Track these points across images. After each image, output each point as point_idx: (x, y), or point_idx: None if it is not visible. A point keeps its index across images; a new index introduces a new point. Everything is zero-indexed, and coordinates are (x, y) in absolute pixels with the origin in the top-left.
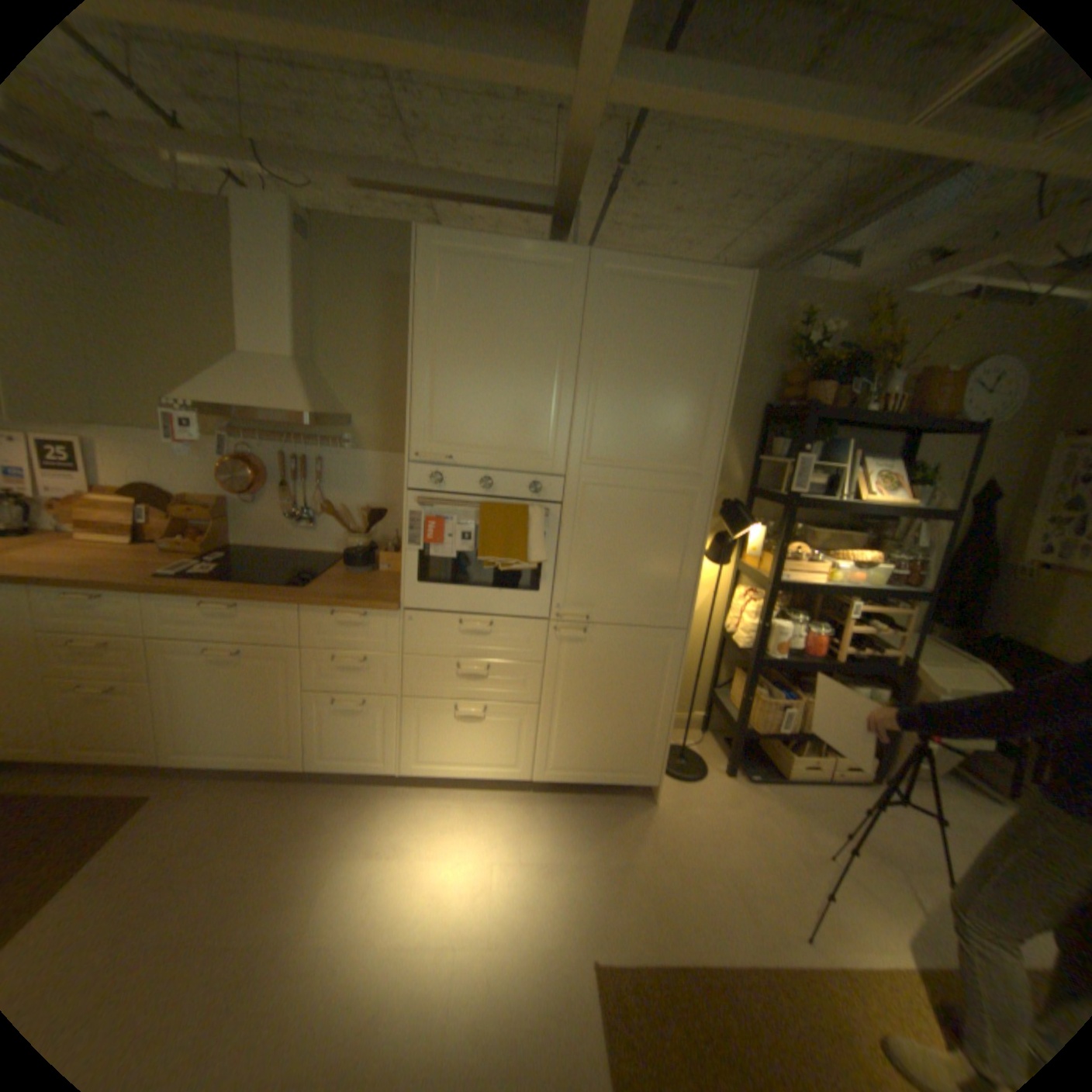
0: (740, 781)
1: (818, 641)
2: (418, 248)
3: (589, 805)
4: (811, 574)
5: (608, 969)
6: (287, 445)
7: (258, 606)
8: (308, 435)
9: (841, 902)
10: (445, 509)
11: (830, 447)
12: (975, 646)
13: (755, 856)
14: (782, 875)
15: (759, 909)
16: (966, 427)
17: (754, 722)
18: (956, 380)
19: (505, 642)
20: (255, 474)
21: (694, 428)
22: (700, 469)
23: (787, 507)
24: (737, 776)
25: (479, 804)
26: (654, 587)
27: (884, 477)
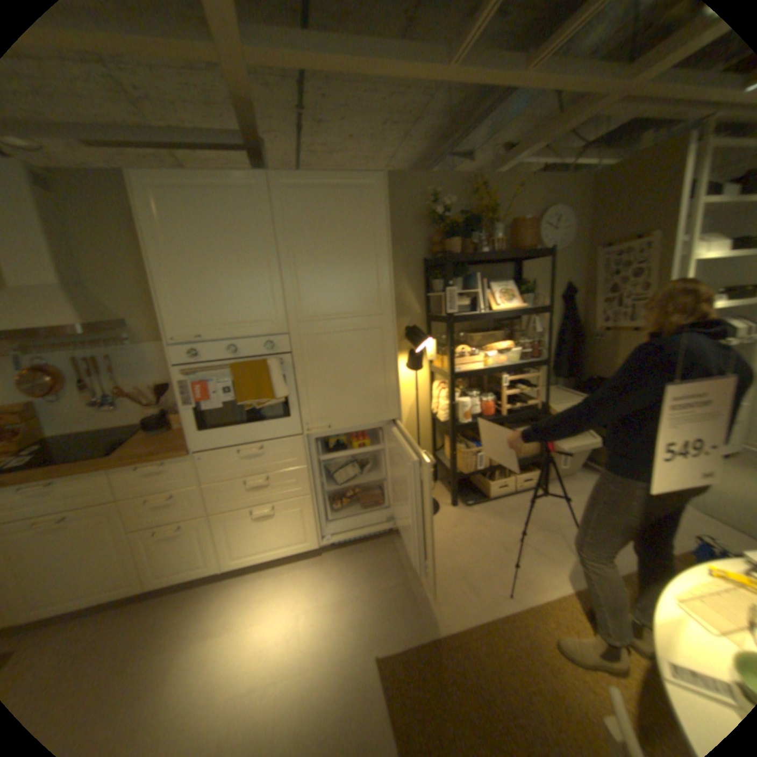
0: (461, 507)
1: (488, 405)
2: (138, 186)
3: (364, 552)
4: (473, 364)
5: (385, 659)
6: (78, 351)
7: (73, 479)
8: (94, 340)
9: (528, 566)
10: (207, 374)
11: (468, 280)
12: (583, 386)
13: (474, 553)
14: (491, 560)
15: (479, 586)
16: (544, 252)
17: (461, 467)
18: (533, 224)
19: (276, 458)
20: (55, 378)
21: (371, 283)
22: (382, 310)
23: (448, 324)
24: (458, 504)
25: (286, 574)
26: (371, 395)
27: (504, 293)
